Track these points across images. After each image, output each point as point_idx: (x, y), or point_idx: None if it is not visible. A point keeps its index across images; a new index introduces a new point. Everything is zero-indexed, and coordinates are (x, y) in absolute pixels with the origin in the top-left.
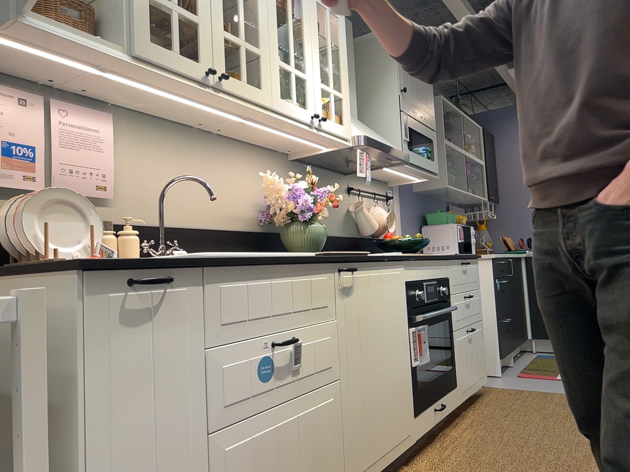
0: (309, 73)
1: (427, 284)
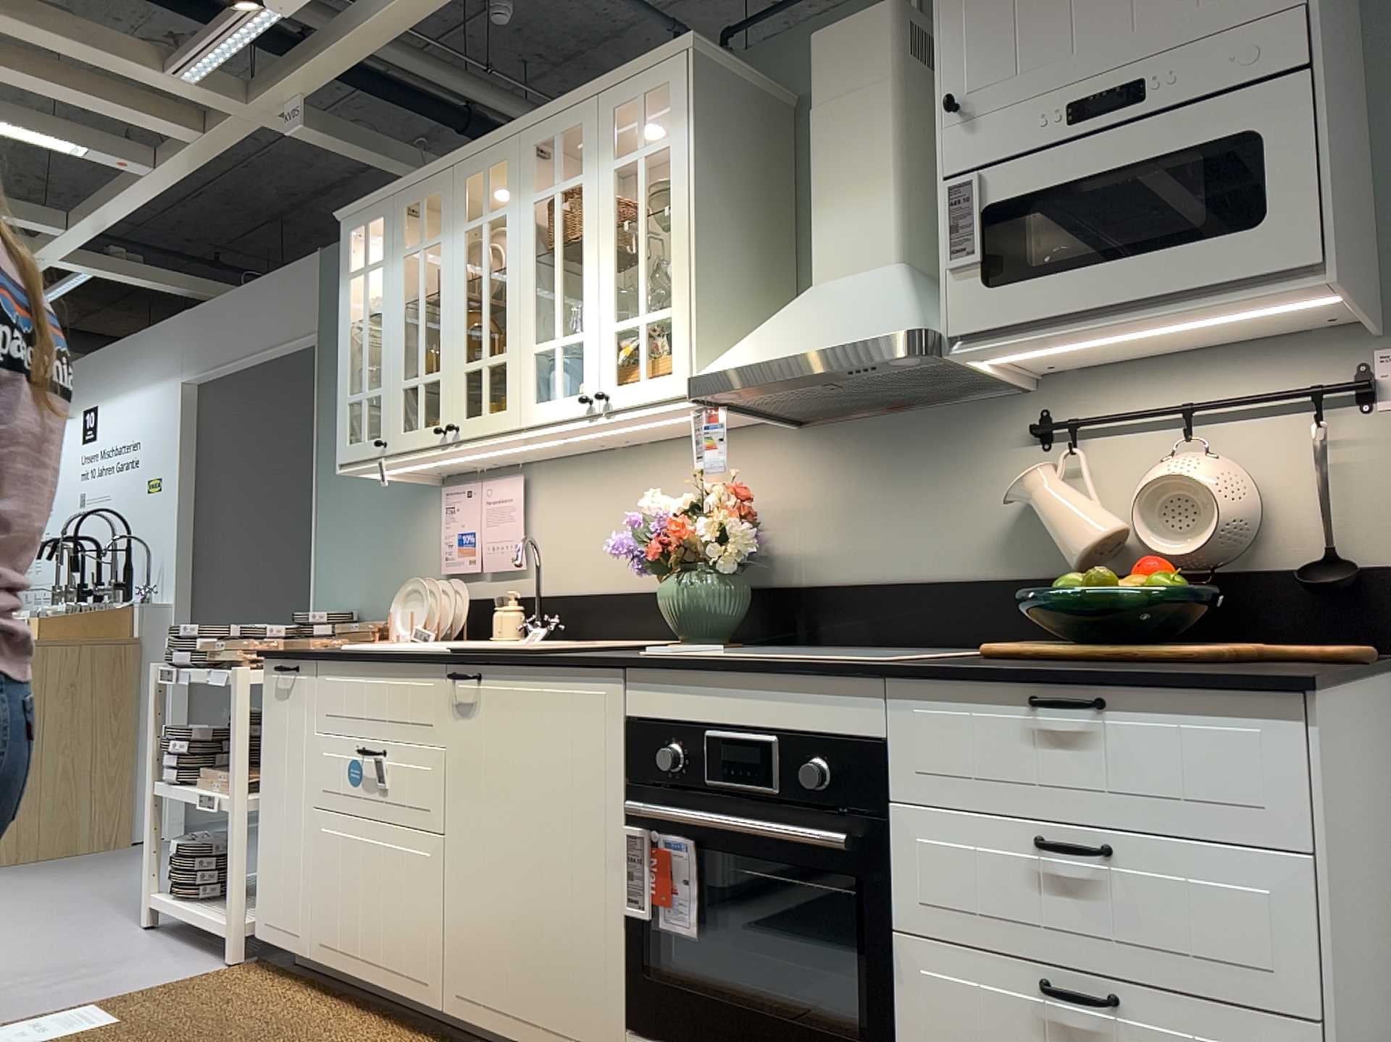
0: (587, 323)
1: (719, 738)
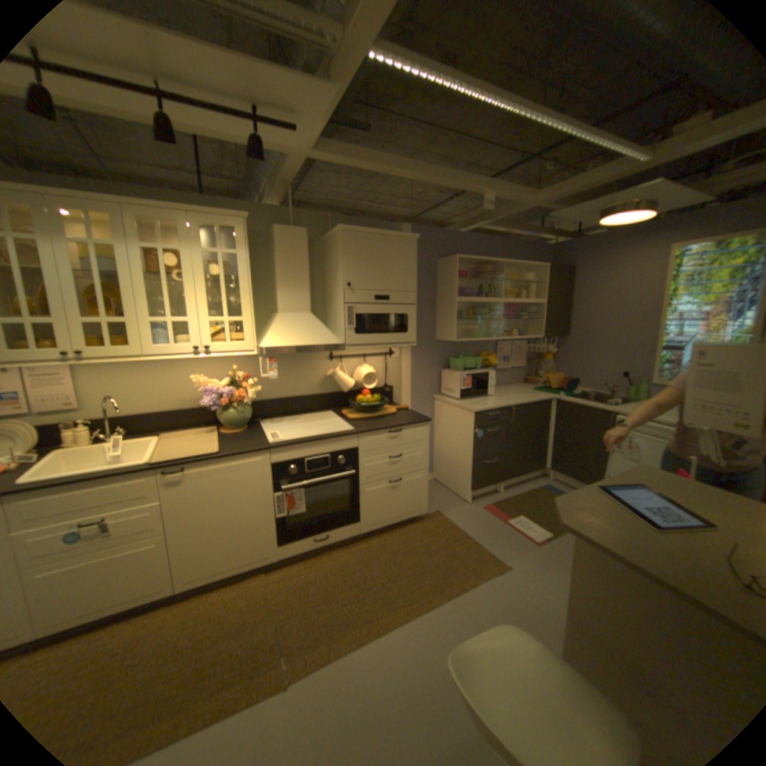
0: (192, 315)
1: (310, 460)
